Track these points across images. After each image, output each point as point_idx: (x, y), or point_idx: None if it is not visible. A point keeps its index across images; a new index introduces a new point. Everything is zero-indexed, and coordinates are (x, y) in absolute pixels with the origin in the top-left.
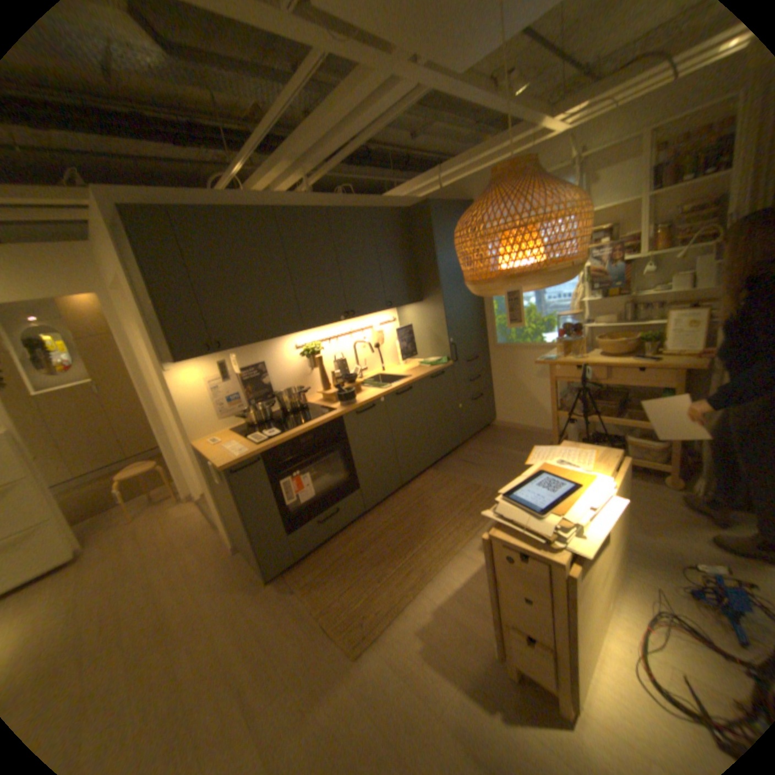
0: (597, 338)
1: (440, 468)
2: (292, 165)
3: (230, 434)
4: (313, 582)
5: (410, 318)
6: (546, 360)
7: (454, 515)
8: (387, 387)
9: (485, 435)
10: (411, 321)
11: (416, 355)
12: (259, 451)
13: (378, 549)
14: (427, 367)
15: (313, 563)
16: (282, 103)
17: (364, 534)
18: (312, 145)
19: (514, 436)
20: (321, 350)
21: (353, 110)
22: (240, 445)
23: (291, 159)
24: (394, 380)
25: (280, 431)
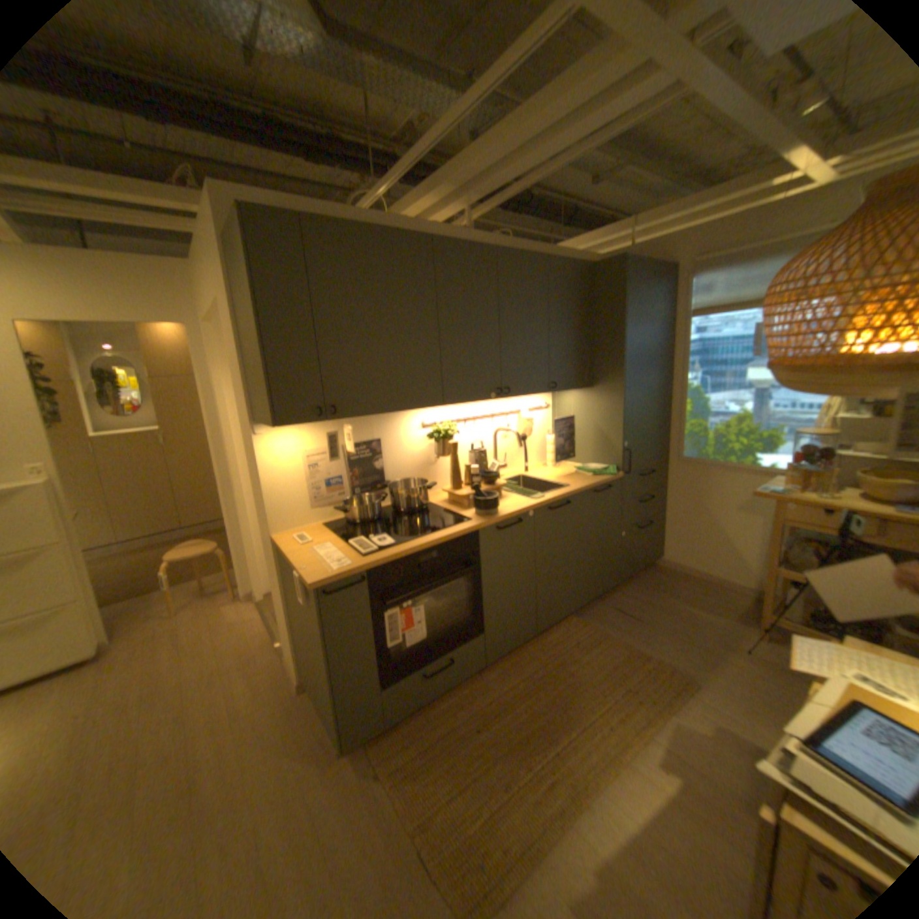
0: (848, 472)
1: (586, 616)
2: (459, 187)
3: (324, 532)
4: (407, 767)
5: (570, 407)
6: (773, 492)
7: (616, 698)
8: (538, 497)
9: (648, 577)
10: (571, 411)
11: (570, 456)
12: (366, 568)
13: (503, 733)
14: (588, 476)
15: (408, 735)
16: (481, 87)
17: (483, 702)
18: (496, 161)
19: (691, 586)
20: (455, 433)
21: (566, 115)
22: (338, 553)
23: (461, 179)
24: (542, 487)
25: (393, 540)
